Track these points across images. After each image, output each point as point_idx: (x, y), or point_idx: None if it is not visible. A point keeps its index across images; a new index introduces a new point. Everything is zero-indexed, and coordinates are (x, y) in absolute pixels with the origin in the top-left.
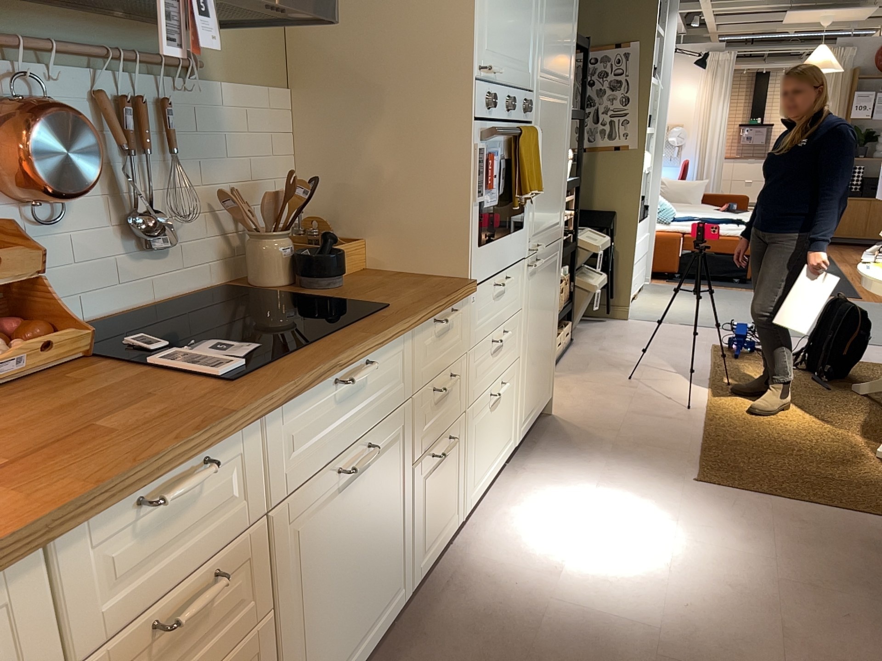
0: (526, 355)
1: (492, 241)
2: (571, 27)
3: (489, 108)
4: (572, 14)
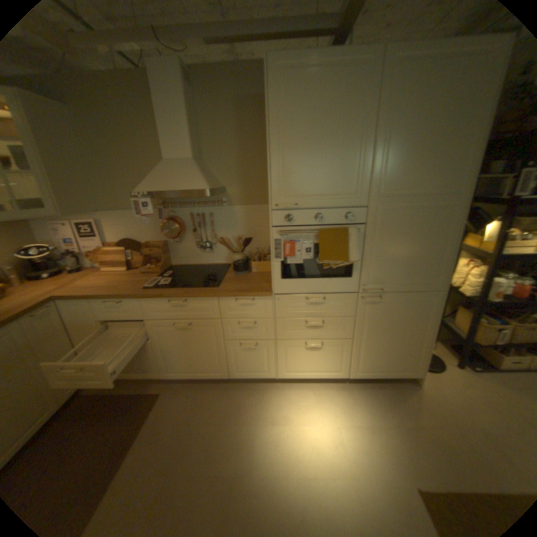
0: (363, 341)
1: (301, 278)
2: (460, 152)
3: (287, 221)
4: (462, 142)
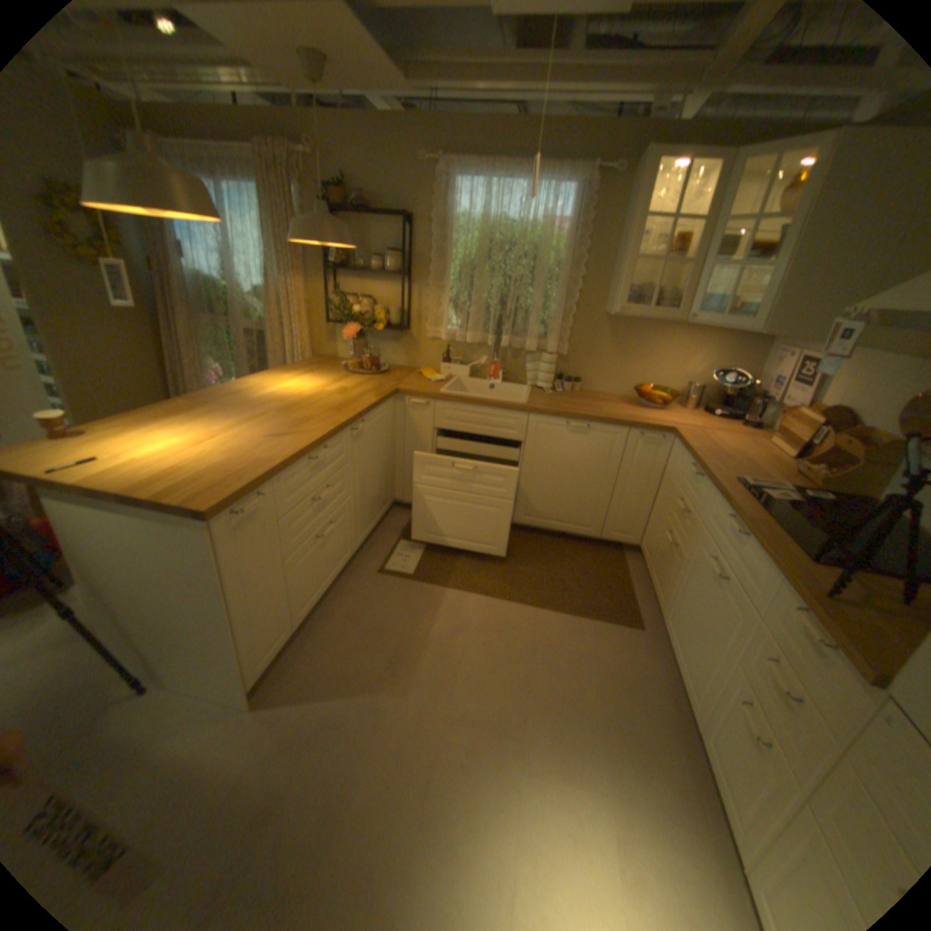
0: None
1: None
2: None
3: None
4: None
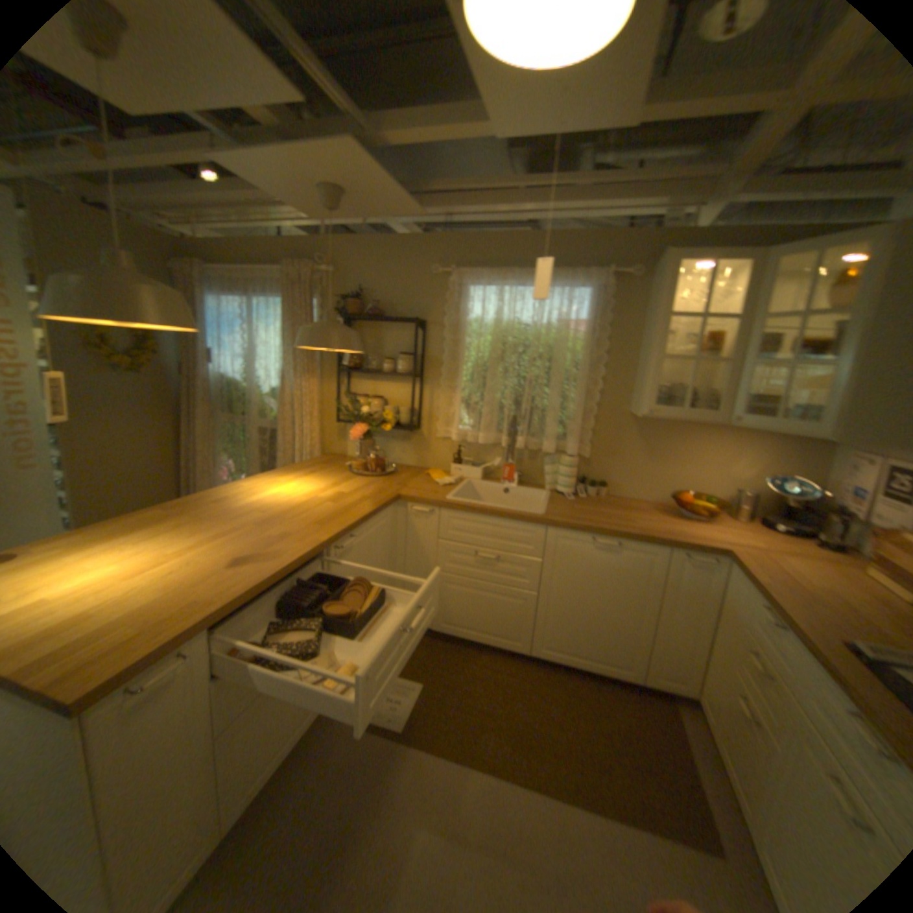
0: None
1: None
2: None
3: None
4: None
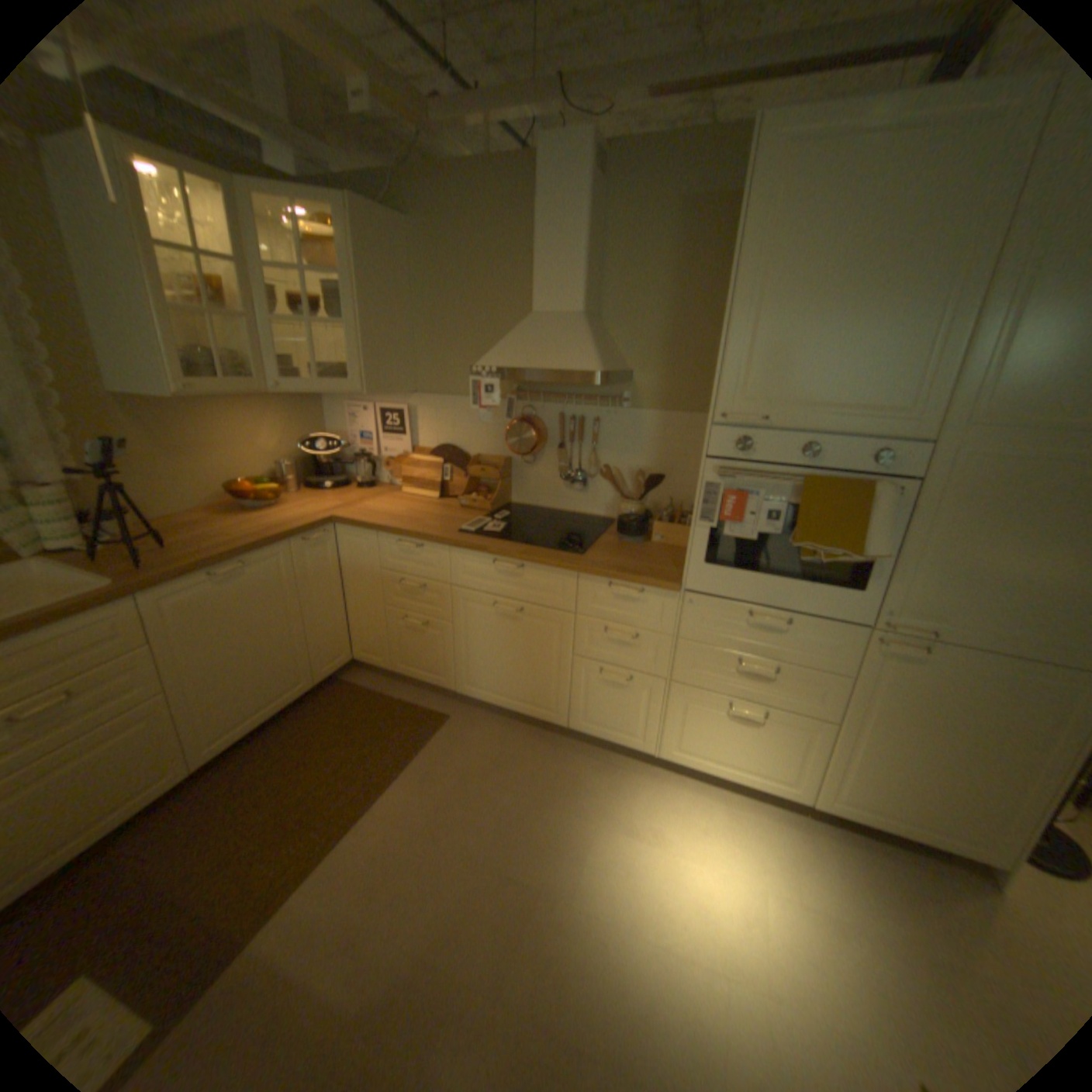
0: (863, 737)
1: (747, 571)
2: None
3: (739, 449)
4: None
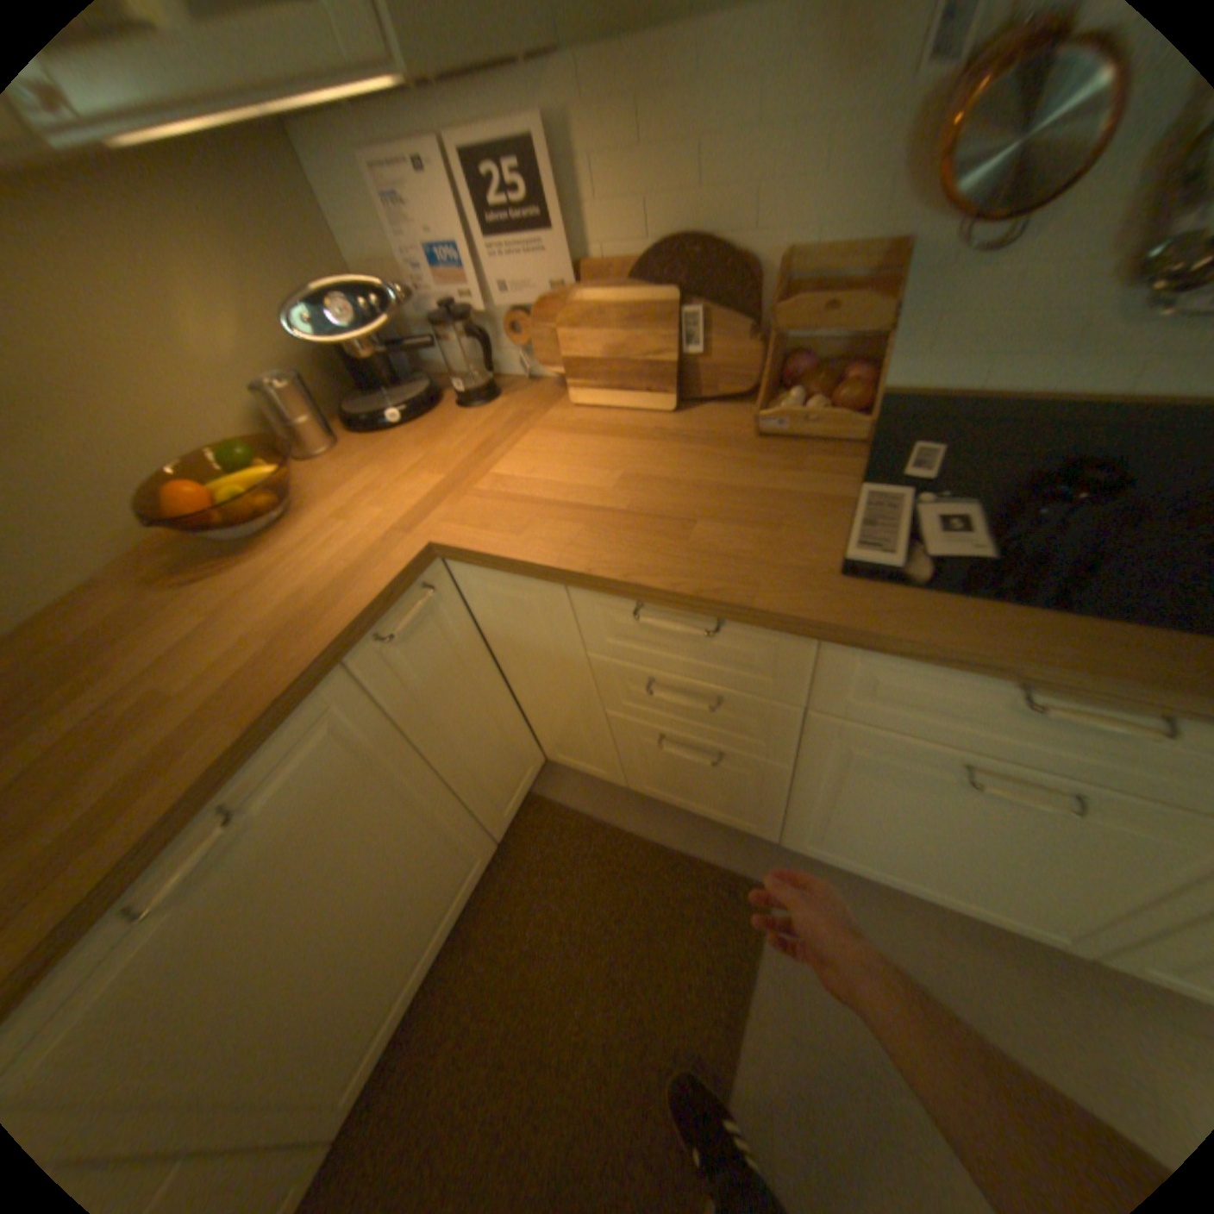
0: None
1: None
2: None
3: None
4: None
